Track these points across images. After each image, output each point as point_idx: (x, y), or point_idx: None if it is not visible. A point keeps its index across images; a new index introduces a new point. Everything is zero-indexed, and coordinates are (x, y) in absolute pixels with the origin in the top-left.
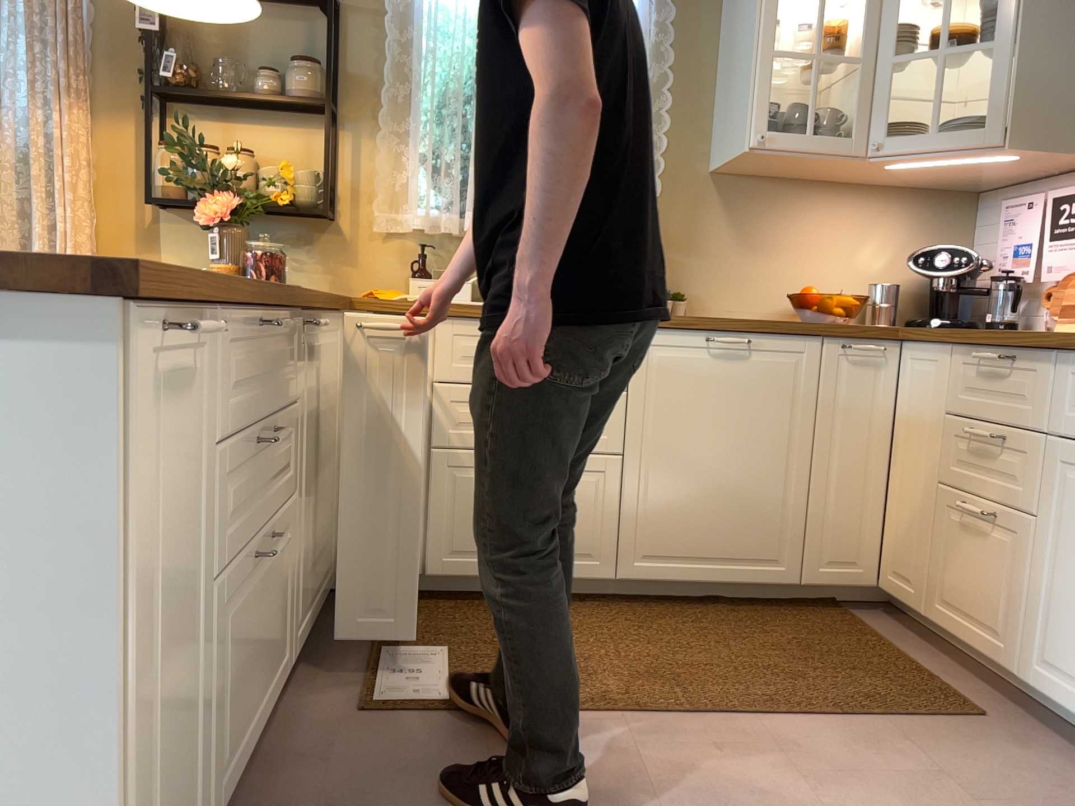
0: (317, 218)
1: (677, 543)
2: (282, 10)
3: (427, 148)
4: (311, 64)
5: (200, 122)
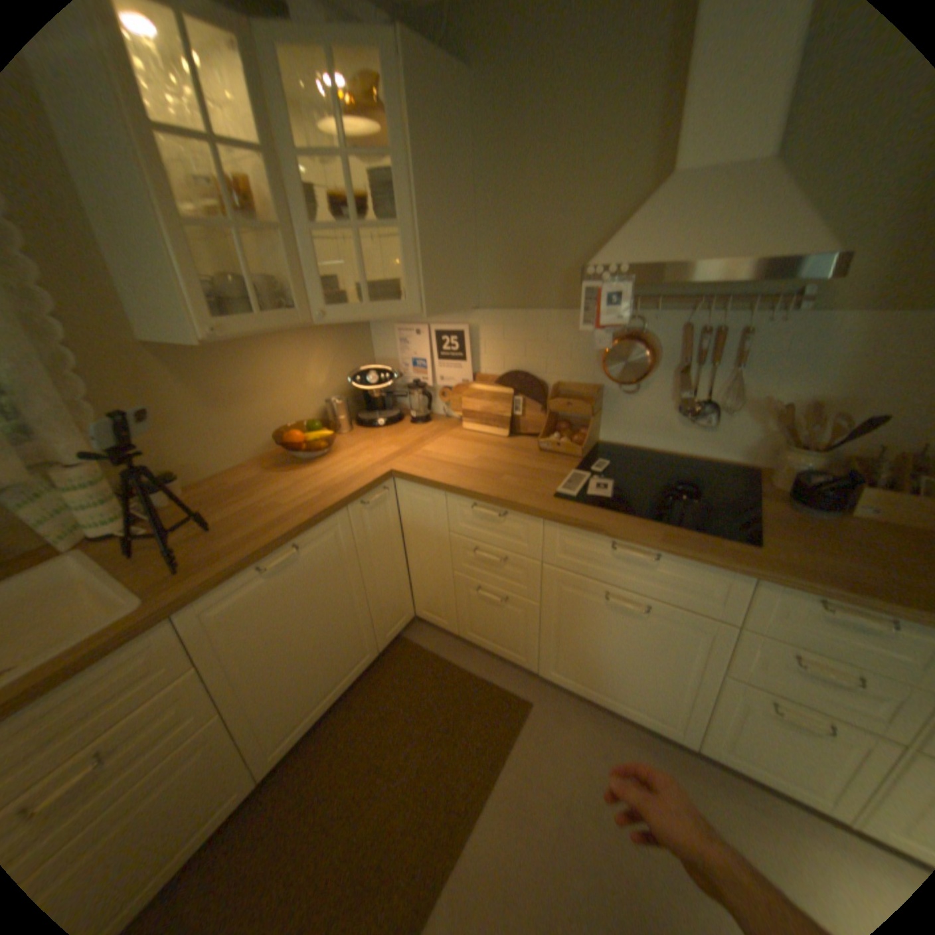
0: None
1: (295, 716)
2: None
3: None
4: None
5: None
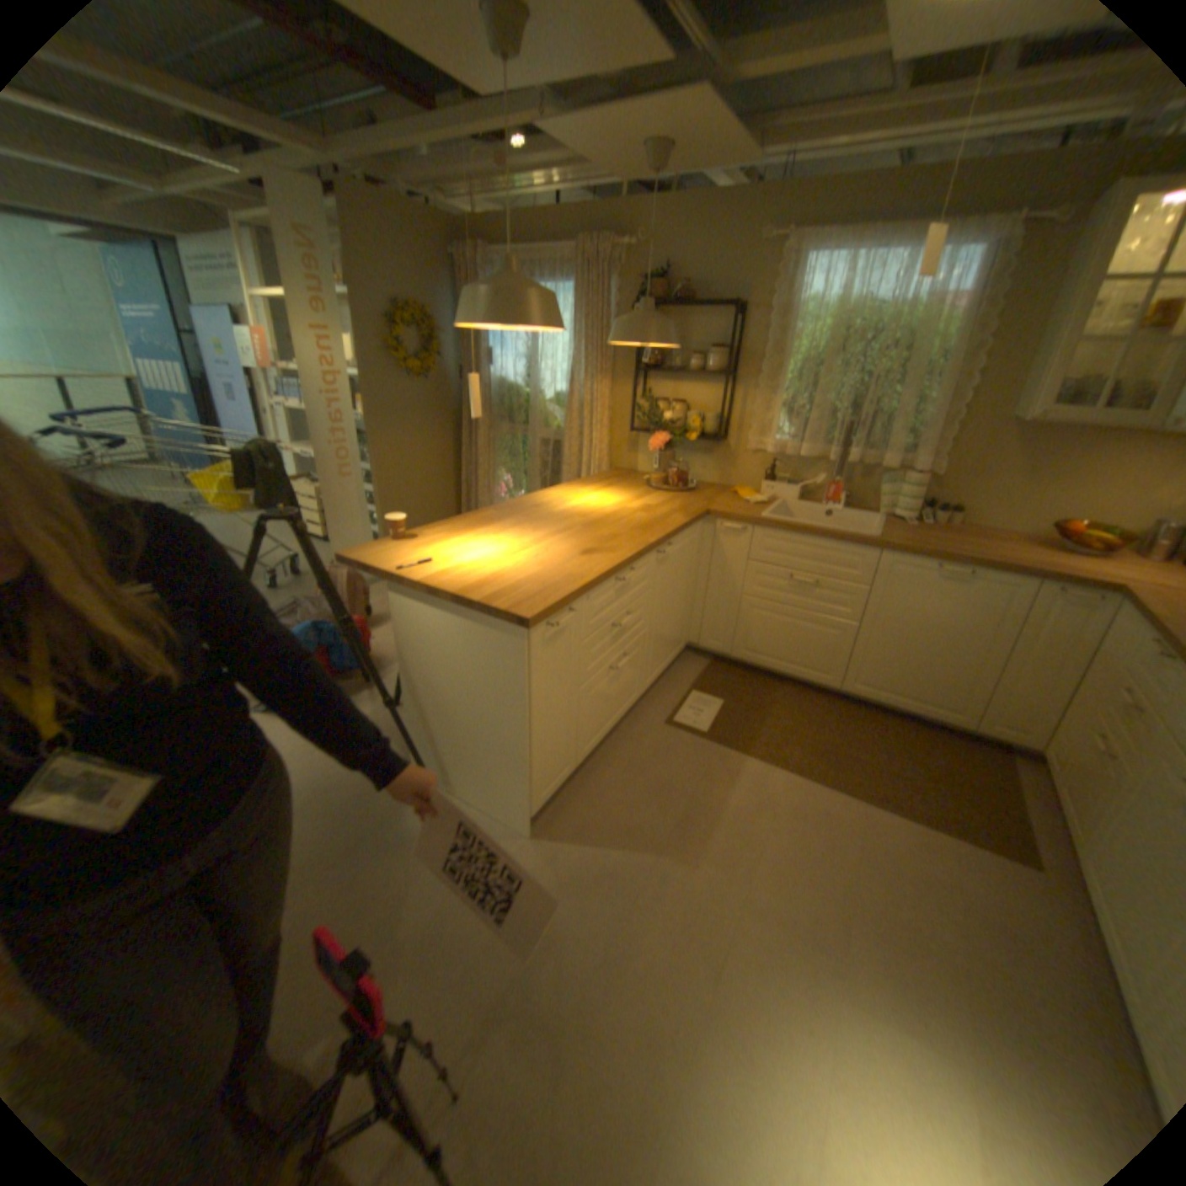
0: (715, 438)
1: (885, 682)
2: (709, 310)
3: (784, 400)
4: (720, 349)
5: (659, 381)
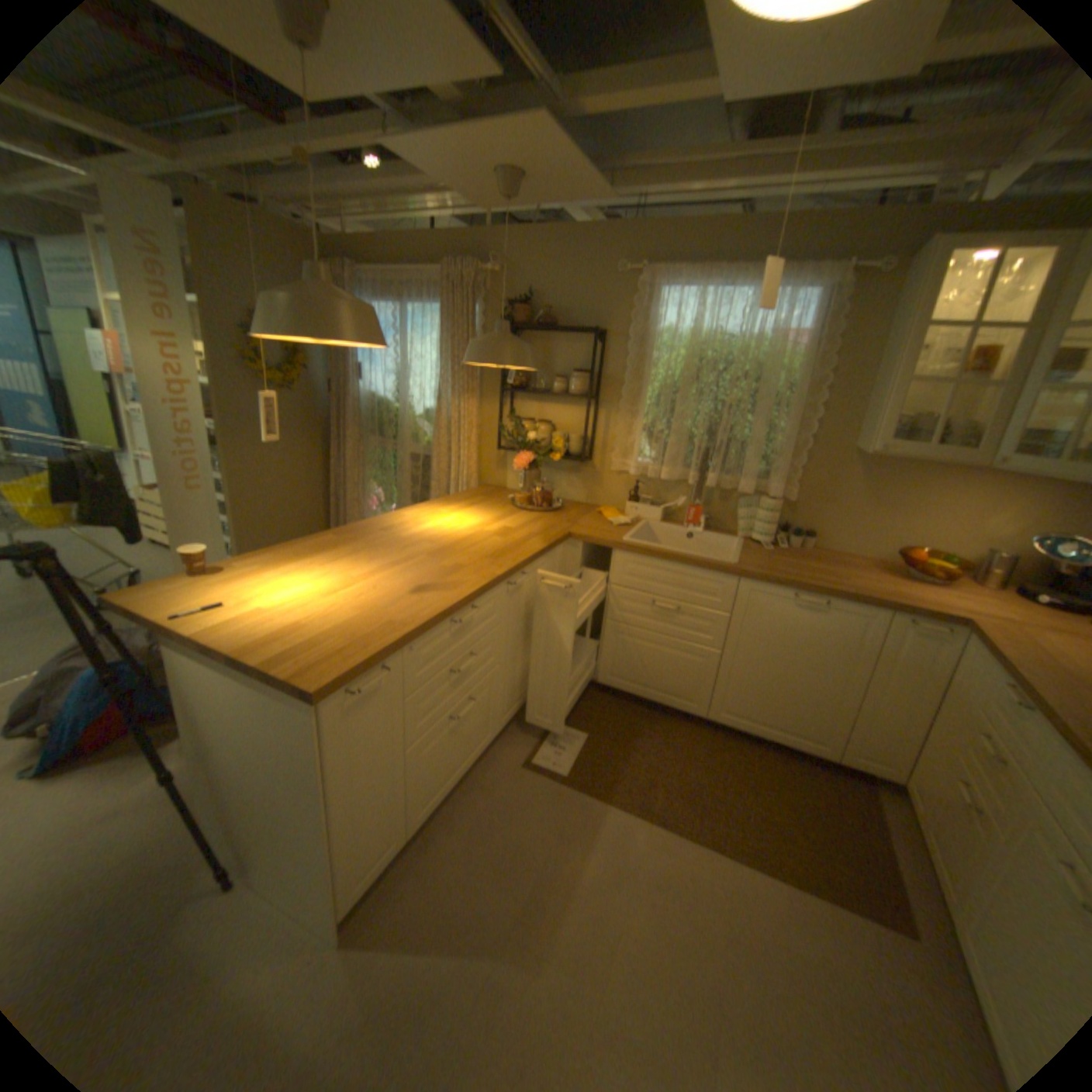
0: (581, 458)
1: (750, 711)
2: (572, 335)
3: (645, 425)
4: (582, 373)
5: (526, 401)
